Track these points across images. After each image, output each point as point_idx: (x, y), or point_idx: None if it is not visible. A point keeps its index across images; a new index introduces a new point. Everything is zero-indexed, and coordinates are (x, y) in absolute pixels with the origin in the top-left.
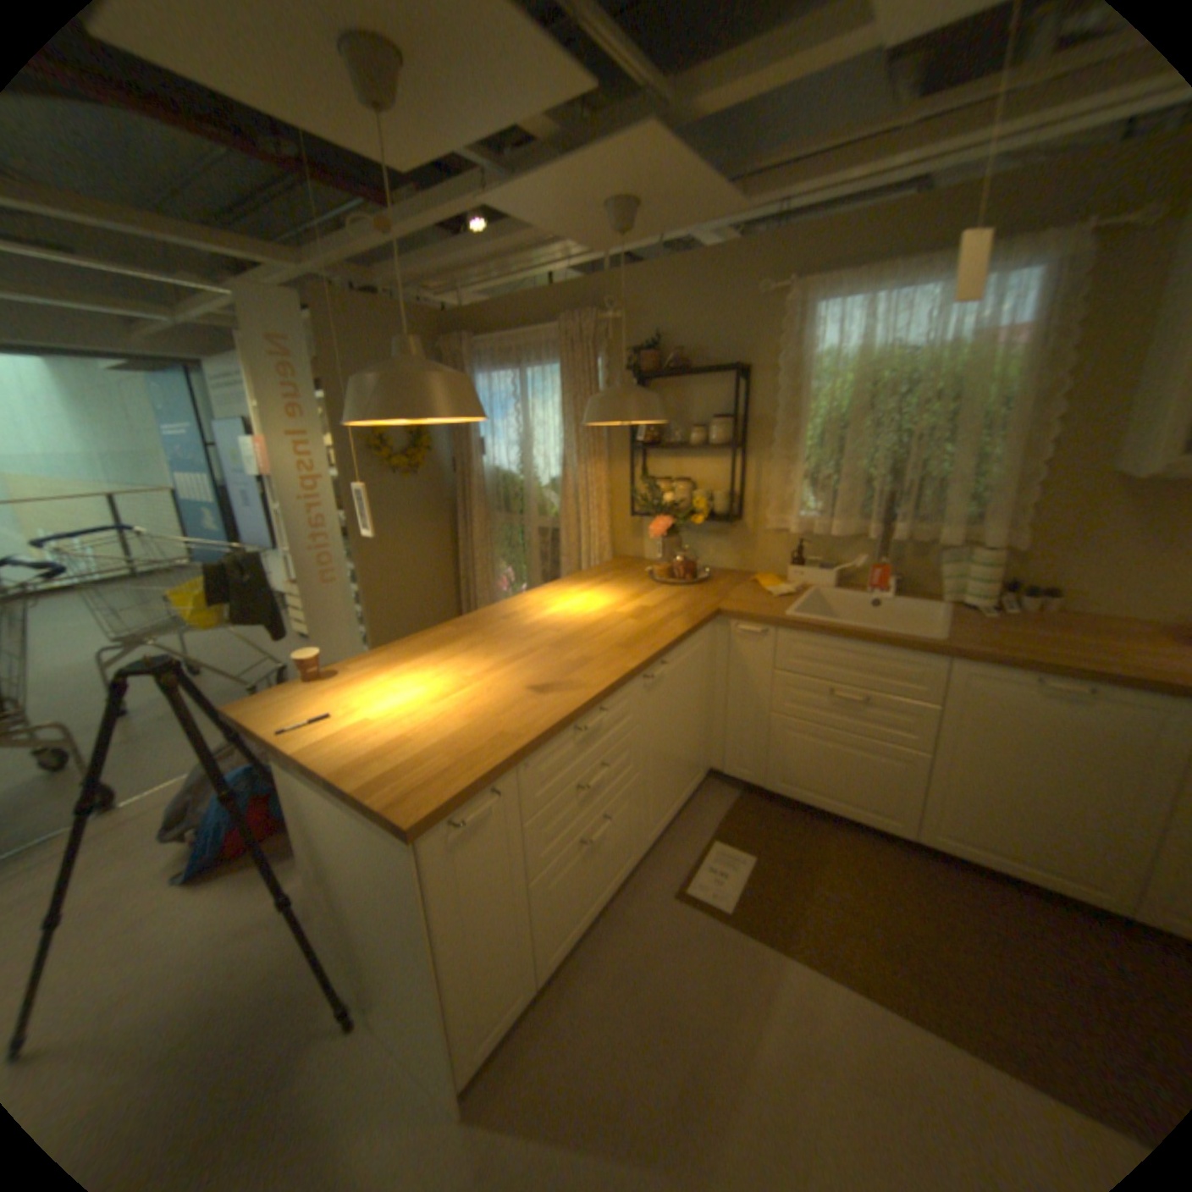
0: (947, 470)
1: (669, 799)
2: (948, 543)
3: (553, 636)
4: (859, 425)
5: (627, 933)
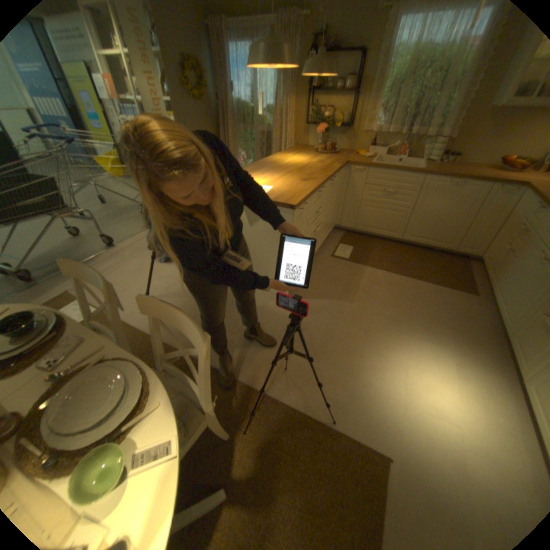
0: (435, 104)
1: (327, 229)
2: (429, 135)
3: (294, 168)
4: (407, 82)
5: (318, 264)
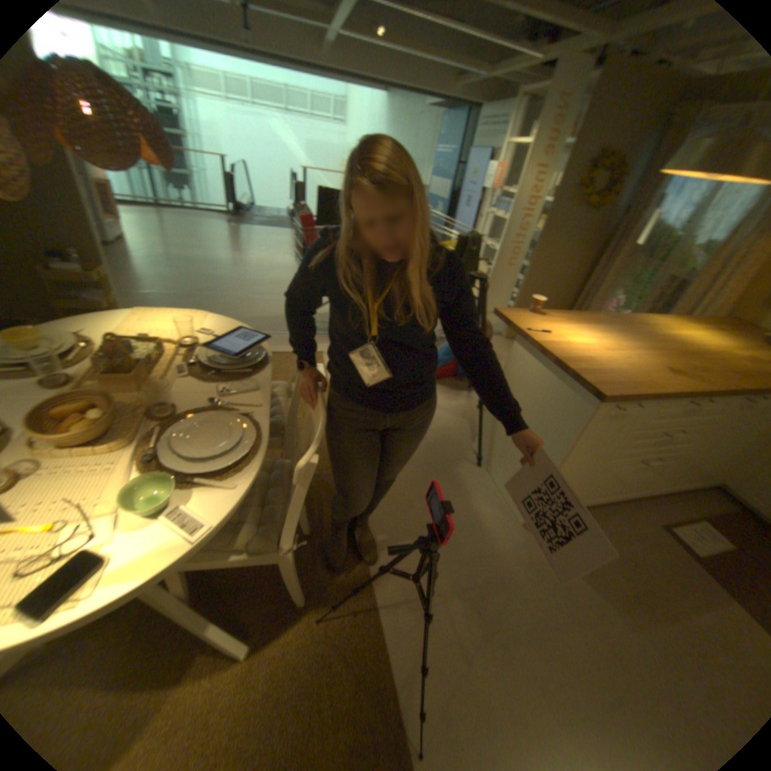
0: None
1: (691, 479)
2: None
3: (681, 347)
4: None
5: (626, 521)
